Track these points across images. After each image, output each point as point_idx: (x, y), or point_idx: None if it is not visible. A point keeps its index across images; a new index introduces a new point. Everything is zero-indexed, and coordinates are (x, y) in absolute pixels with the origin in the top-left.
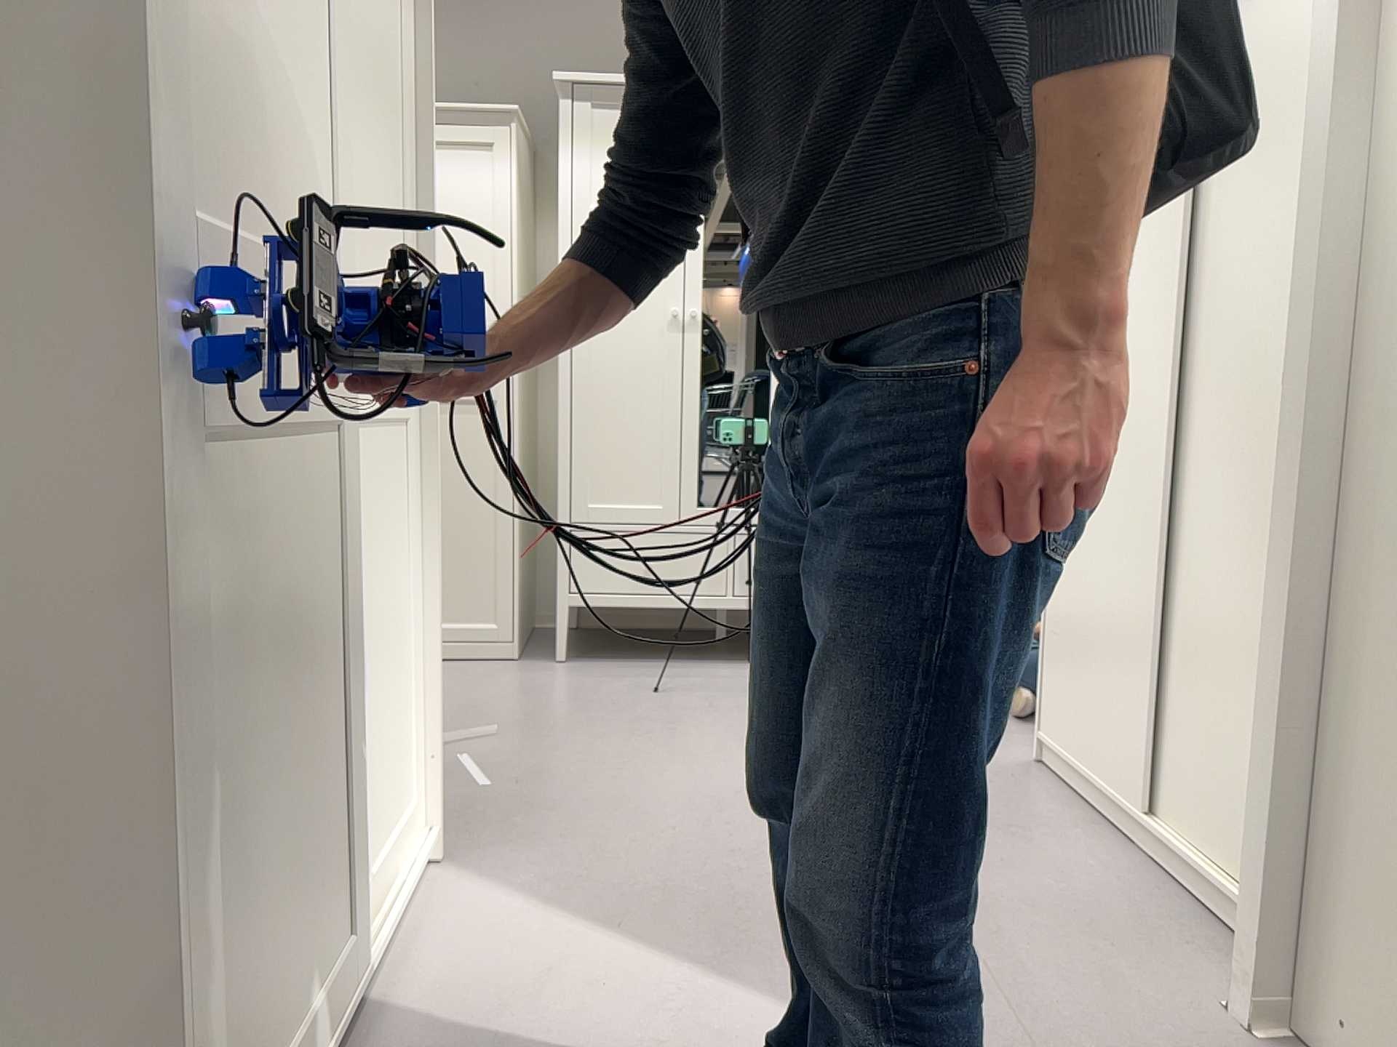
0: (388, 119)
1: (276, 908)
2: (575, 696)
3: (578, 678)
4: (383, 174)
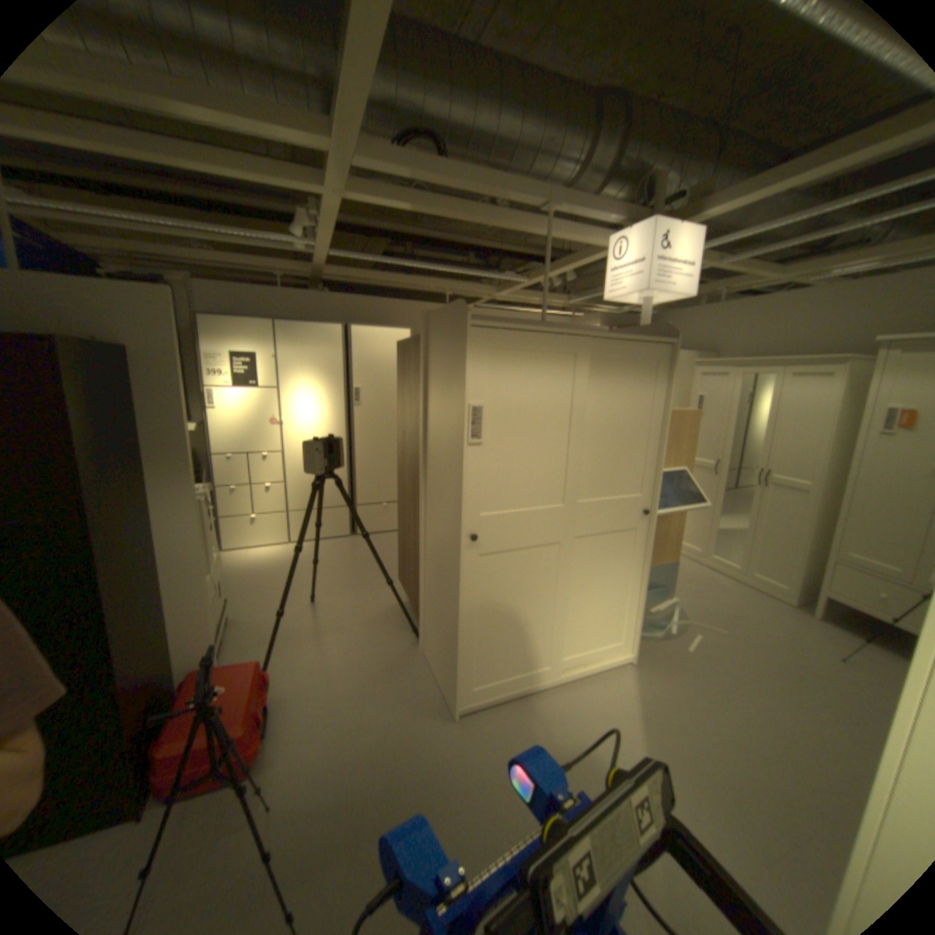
0: (641, 437)
1: (516, 646)
2: (796, 640)
3: (814, 632)
4: (633, 456)
